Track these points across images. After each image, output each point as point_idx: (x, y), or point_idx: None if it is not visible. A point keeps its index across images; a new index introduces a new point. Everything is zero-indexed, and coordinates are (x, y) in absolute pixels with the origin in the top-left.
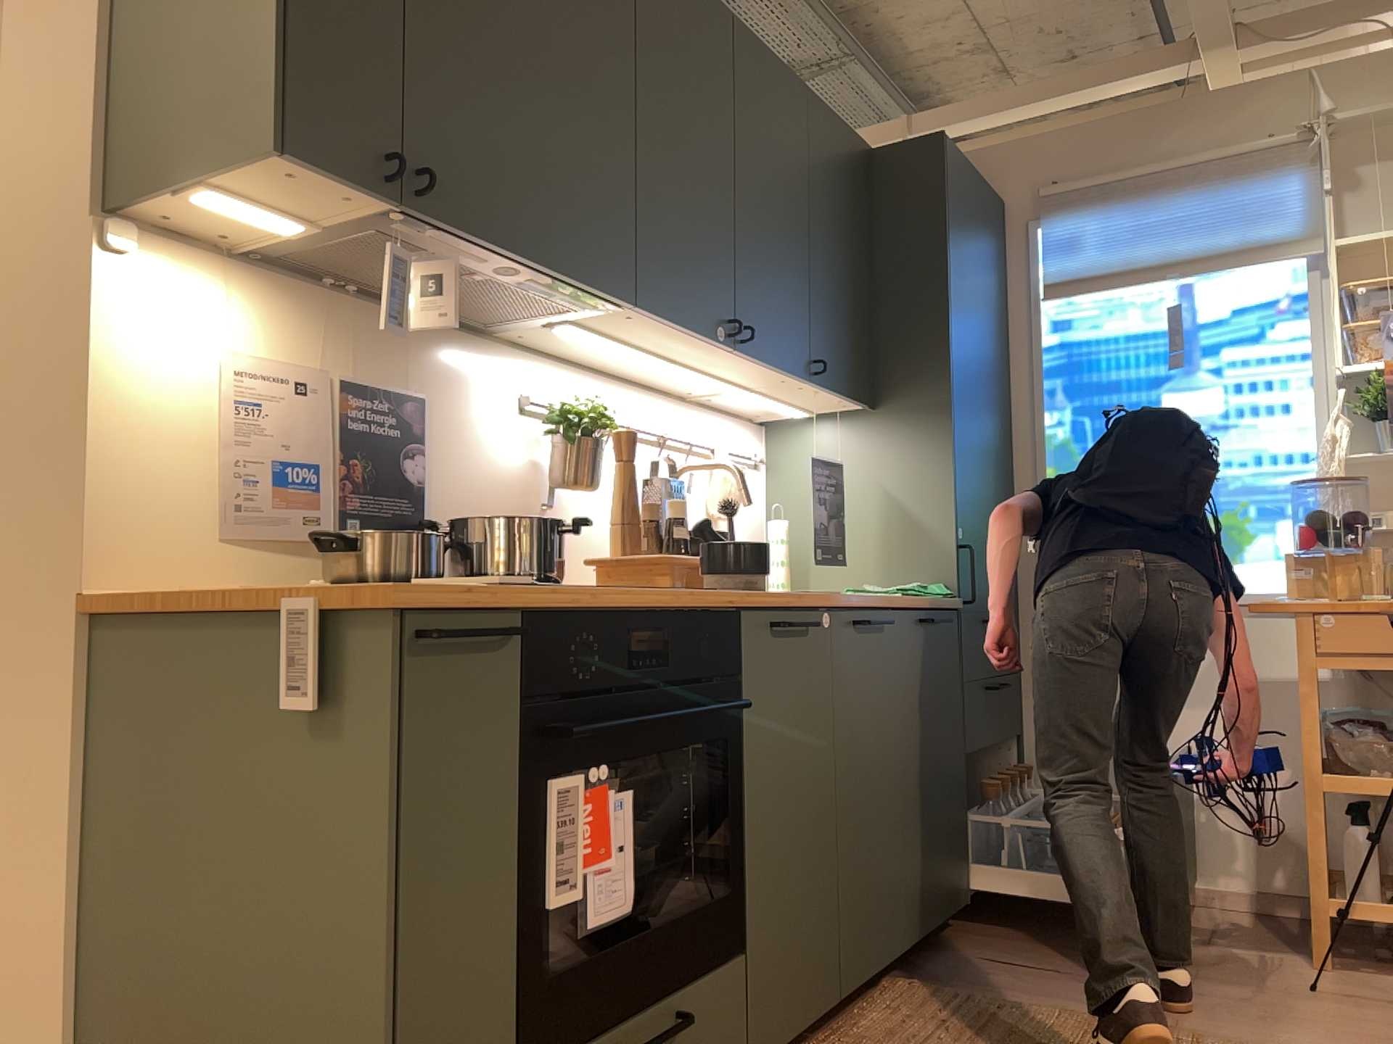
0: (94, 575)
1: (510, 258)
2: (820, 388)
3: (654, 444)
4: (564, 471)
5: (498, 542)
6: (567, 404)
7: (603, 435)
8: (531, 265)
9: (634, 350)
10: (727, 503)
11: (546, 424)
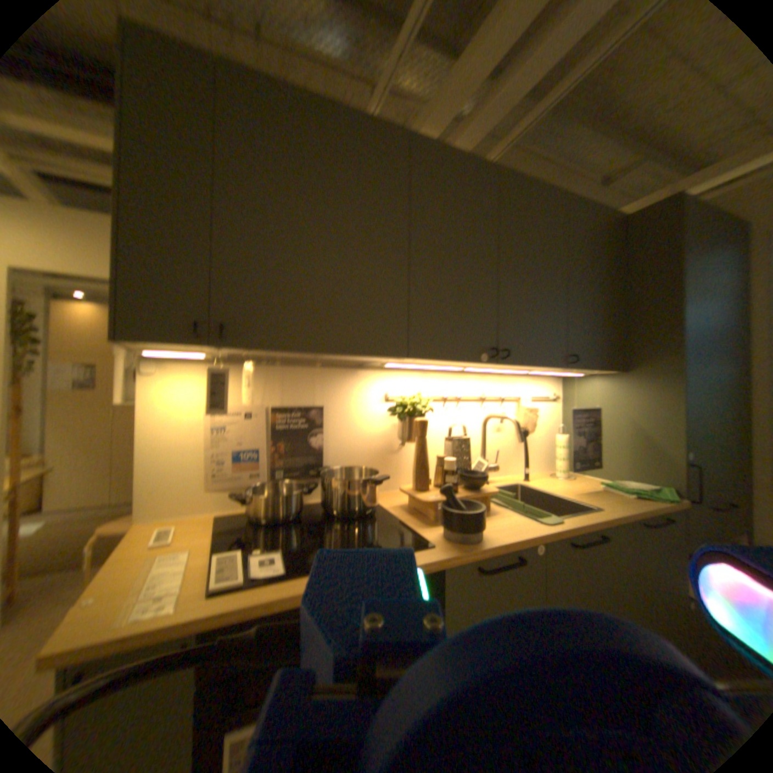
0: (137, 513)
1: (305, 351)
2: (576, 368)
3: (480, 398)
4: (401, 431)
5: (333, 488)
6: (403, 397)
7: (427, 410)
8: (321, 352)
9: (440, 366)
10: (522, 428)
11: (390, 409)
